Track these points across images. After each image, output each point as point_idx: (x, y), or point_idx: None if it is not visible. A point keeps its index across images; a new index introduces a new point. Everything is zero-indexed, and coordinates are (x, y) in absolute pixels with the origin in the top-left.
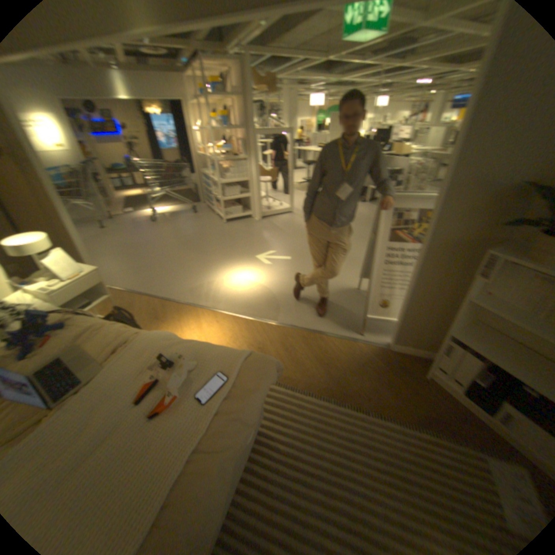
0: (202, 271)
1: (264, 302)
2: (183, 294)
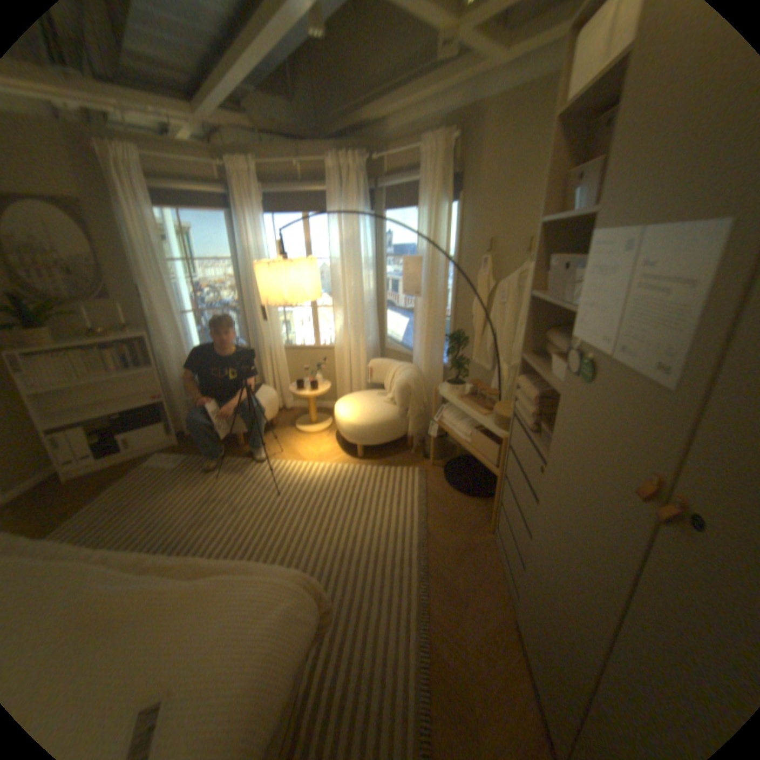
0: None
1: None
2: None
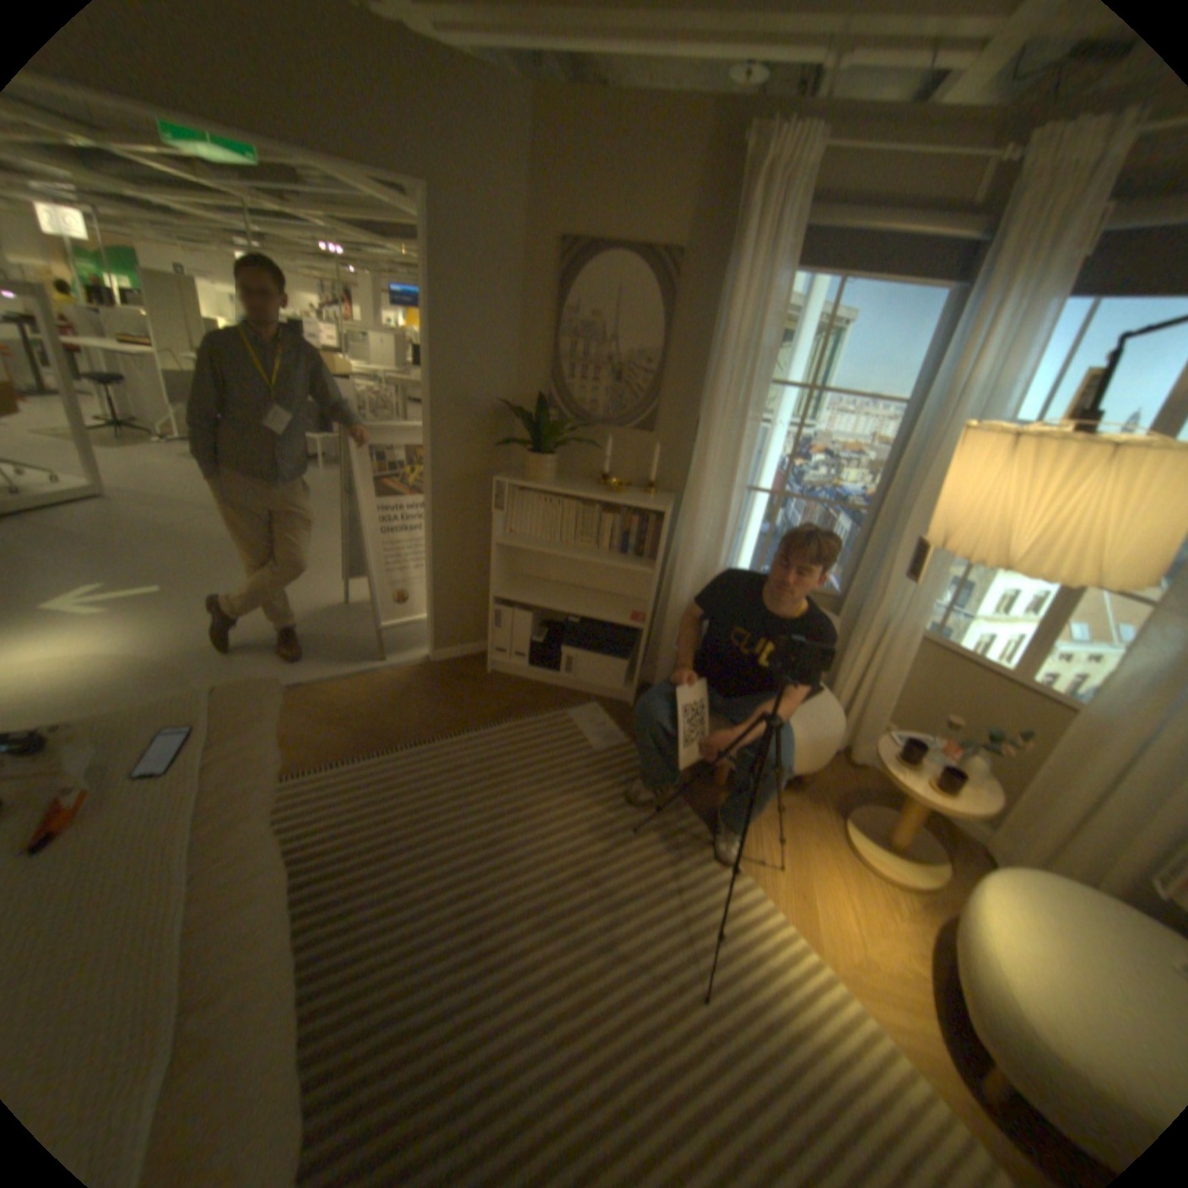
0: None
1: (140, 684)
2: None
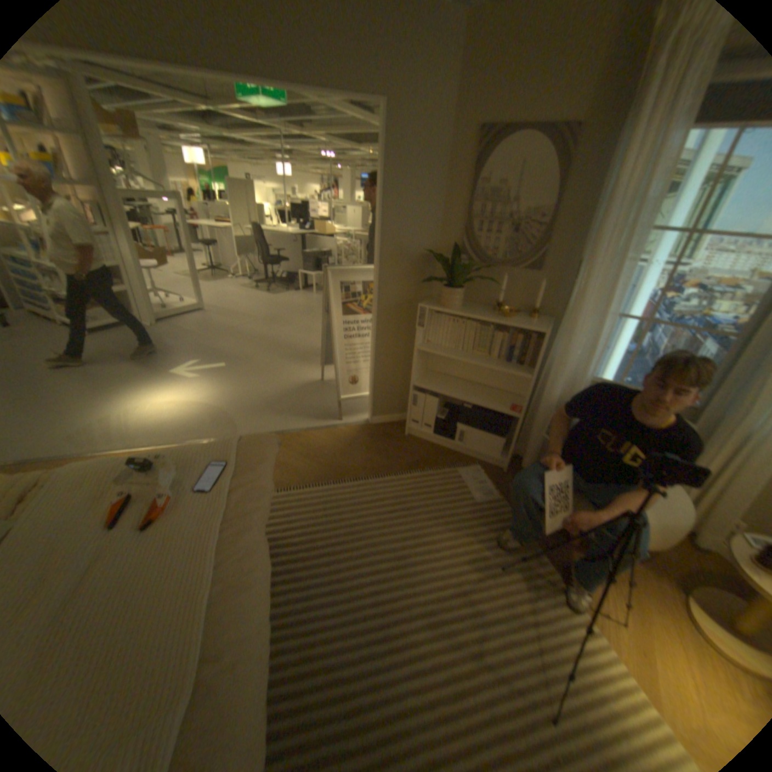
0: (79, 408)
1: (210, 420)
2: (59, 445)
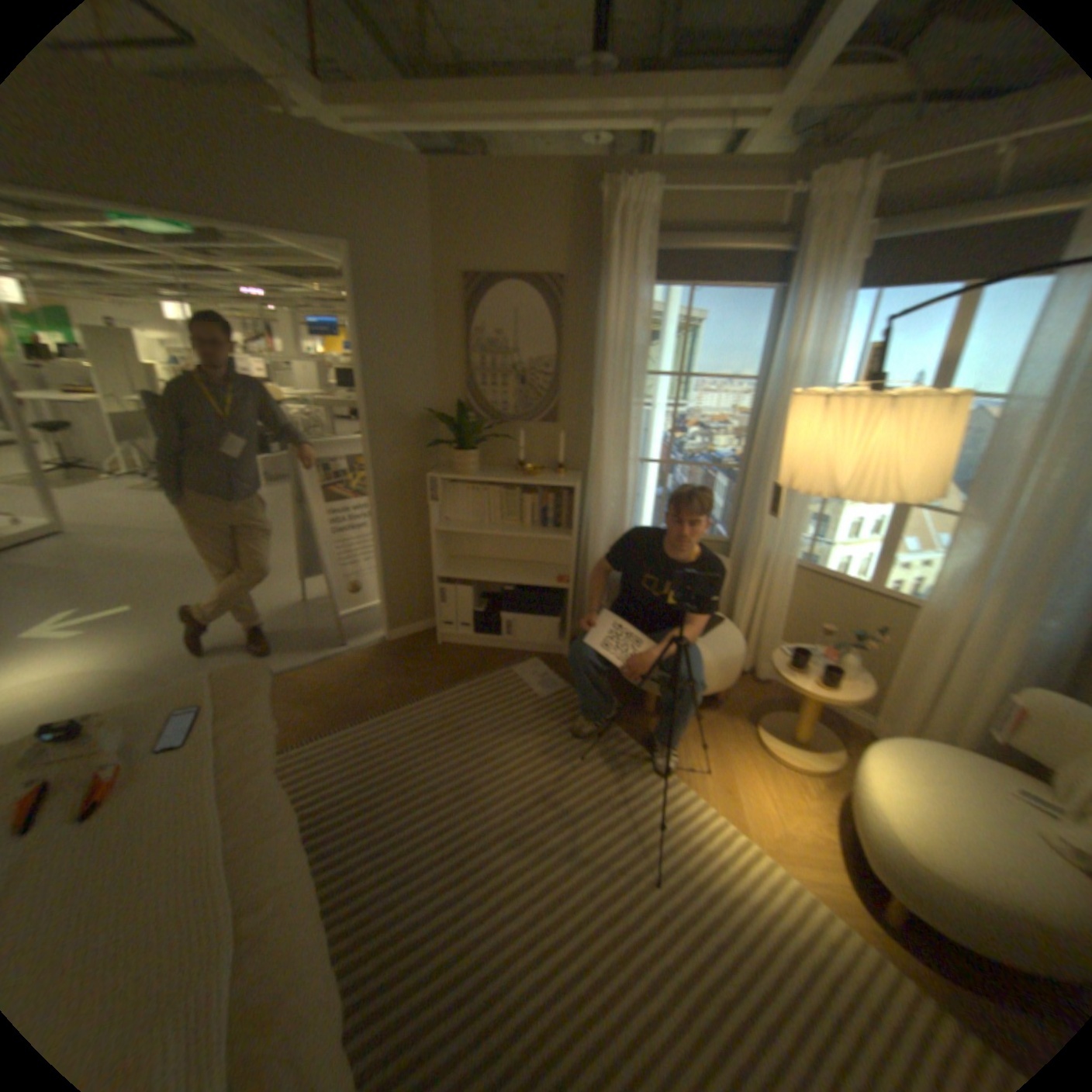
0: None
1: (122, 693)
2: None
